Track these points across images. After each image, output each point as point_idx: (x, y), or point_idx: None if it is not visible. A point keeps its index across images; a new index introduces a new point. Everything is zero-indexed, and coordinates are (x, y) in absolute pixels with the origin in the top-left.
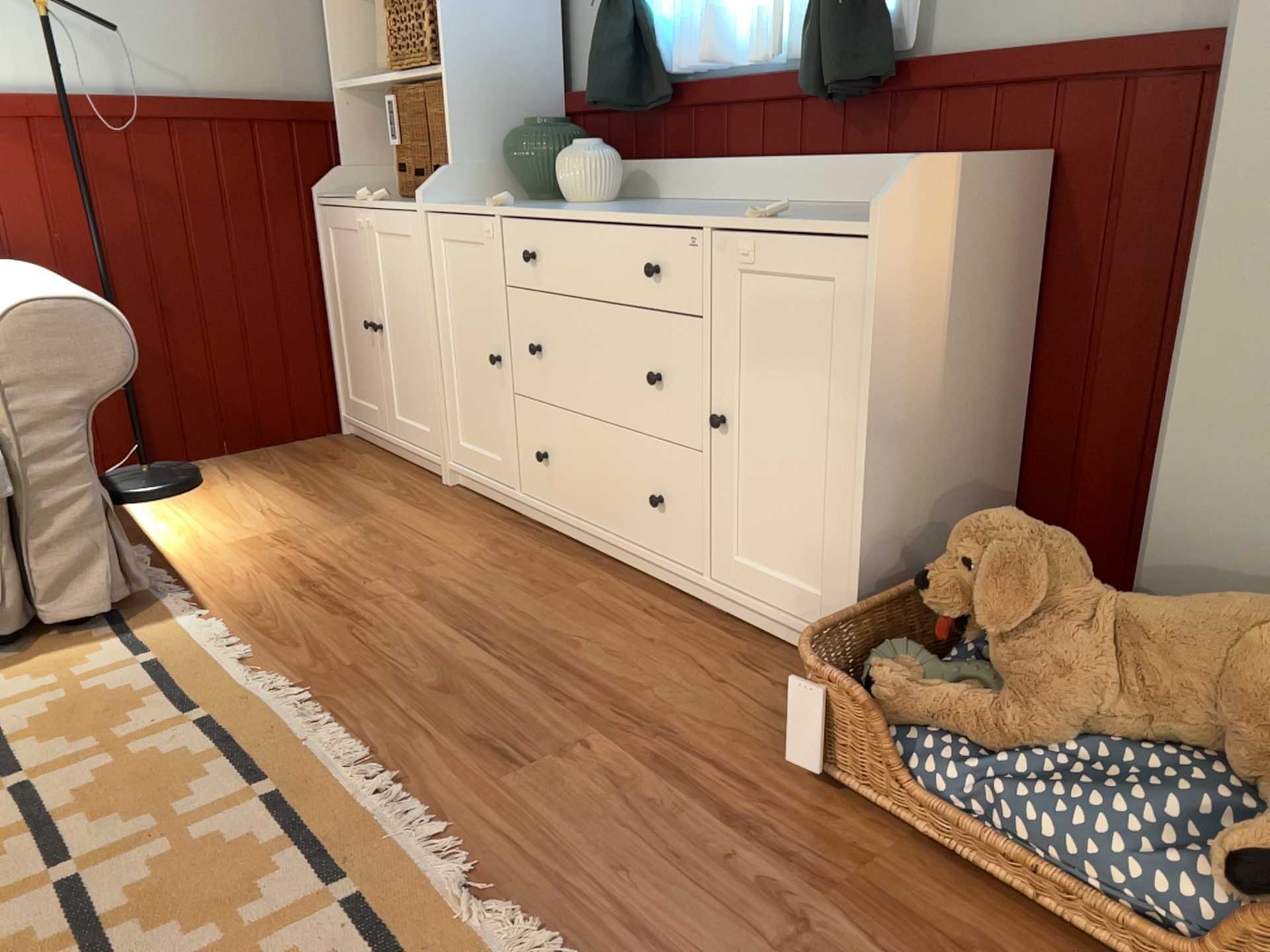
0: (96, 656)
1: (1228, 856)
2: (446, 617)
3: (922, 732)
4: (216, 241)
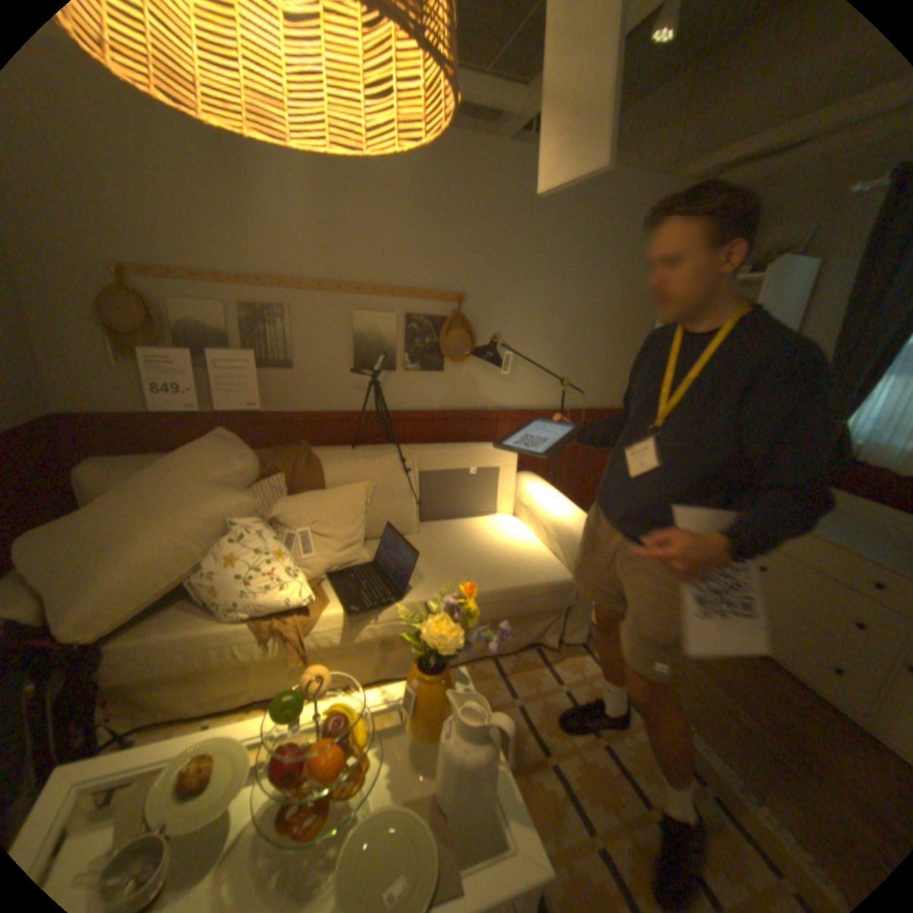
0: (588, 667)
1: None
2: (724, 689)
3: None
4: (582, 458)
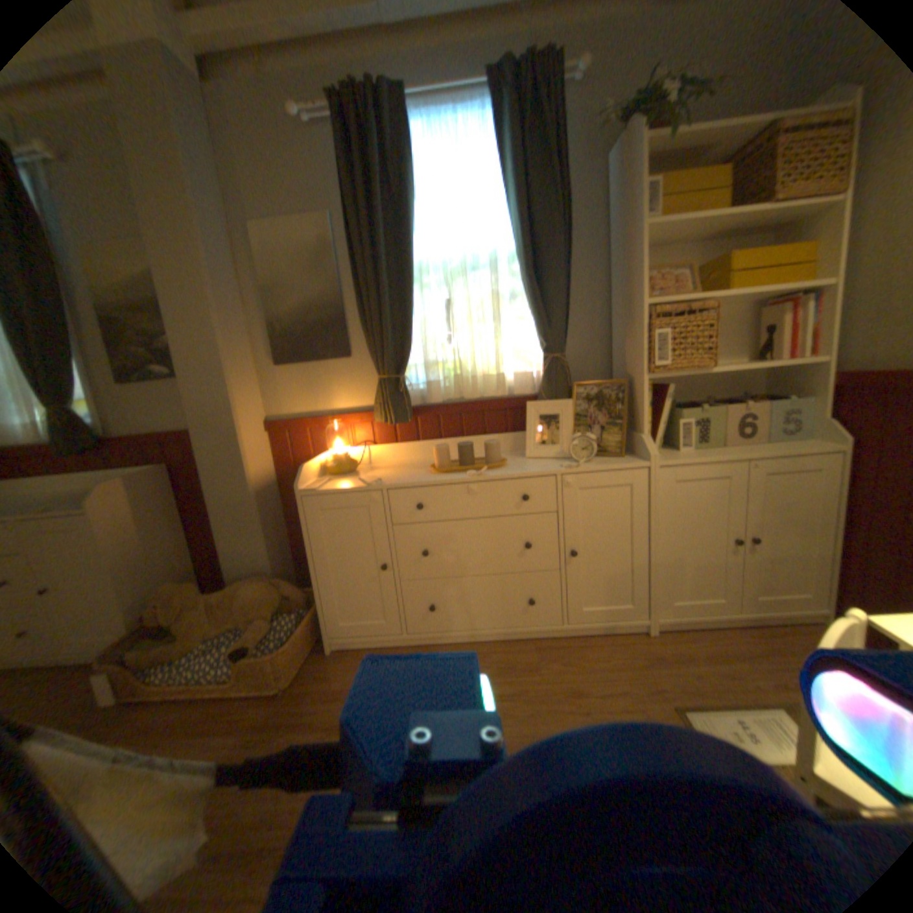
0: None
1: (230, 656)
2: None
3: (150, 668)
4: None
